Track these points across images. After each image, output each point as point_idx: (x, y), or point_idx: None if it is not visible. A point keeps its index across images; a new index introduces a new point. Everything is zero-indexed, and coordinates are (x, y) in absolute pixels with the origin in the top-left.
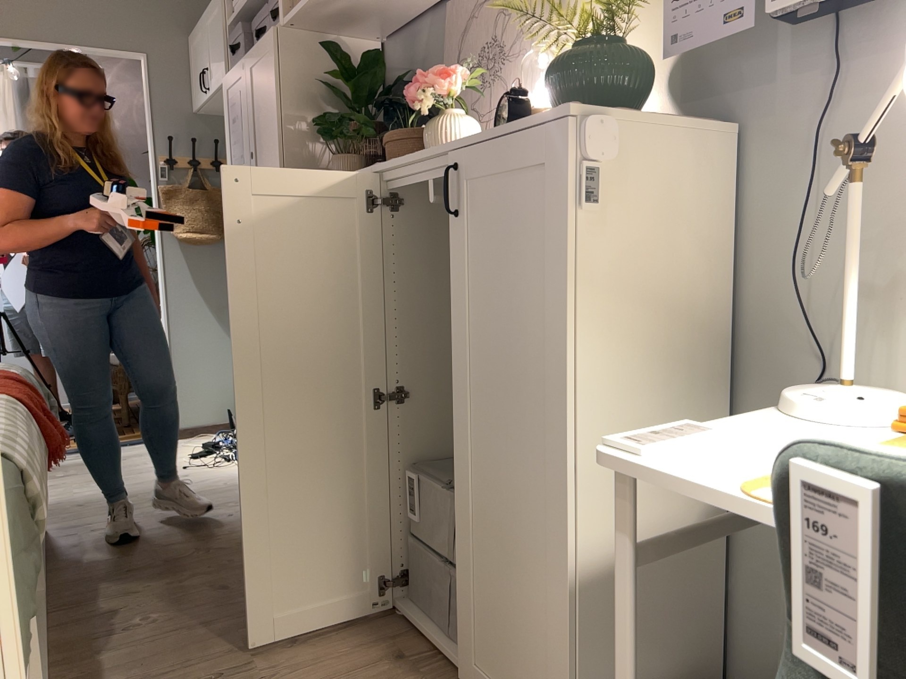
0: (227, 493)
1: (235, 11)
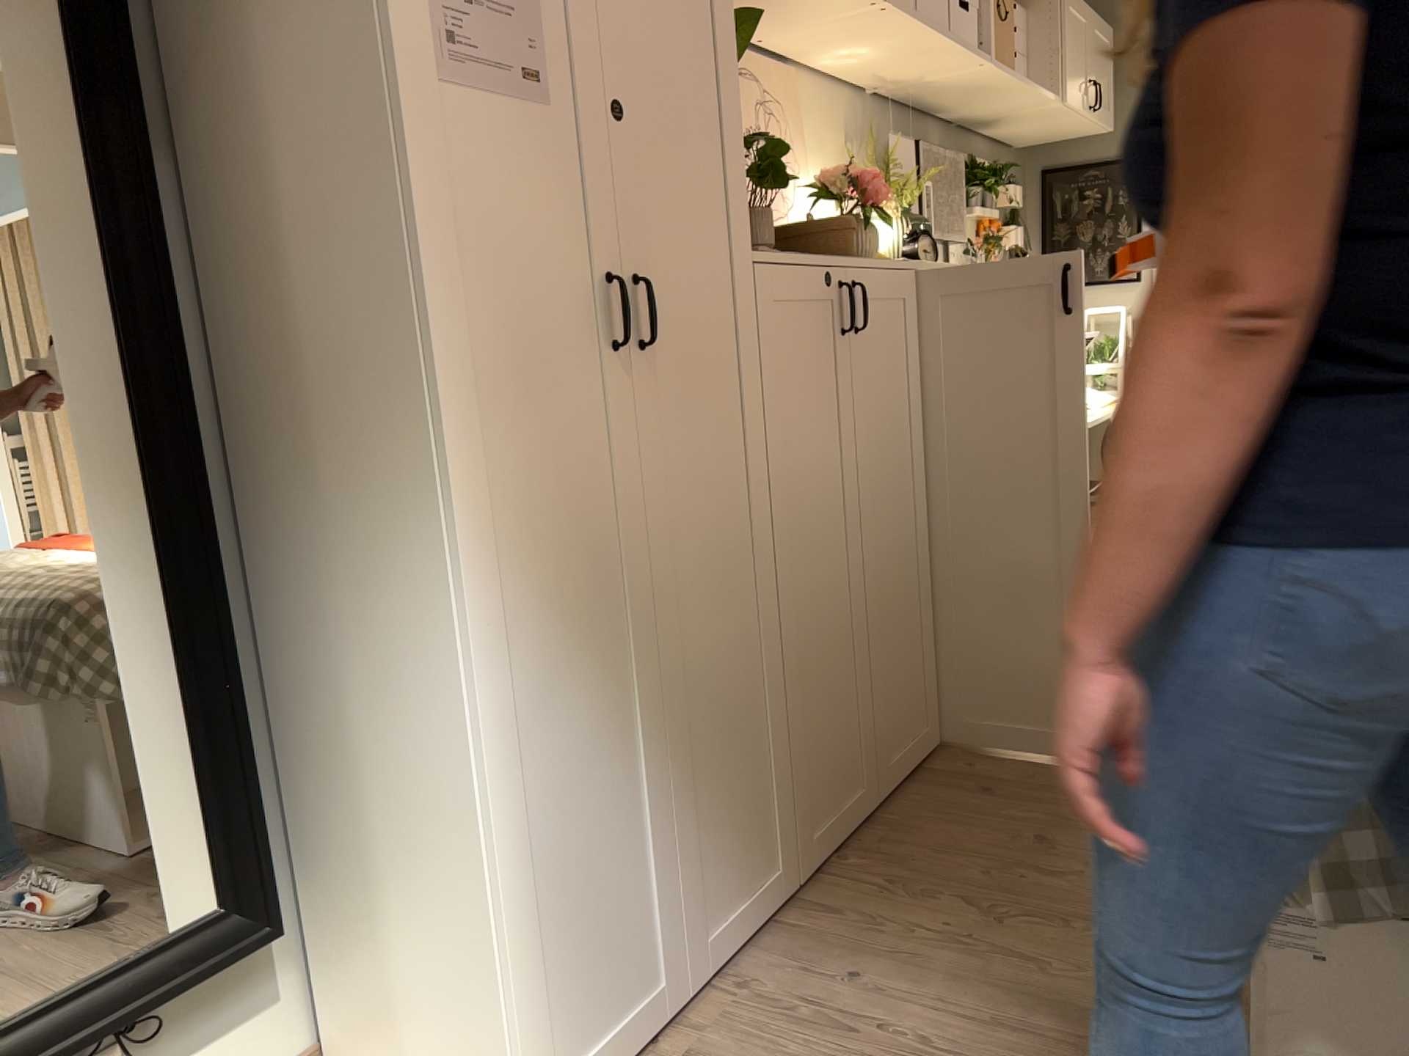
0: None
1: None
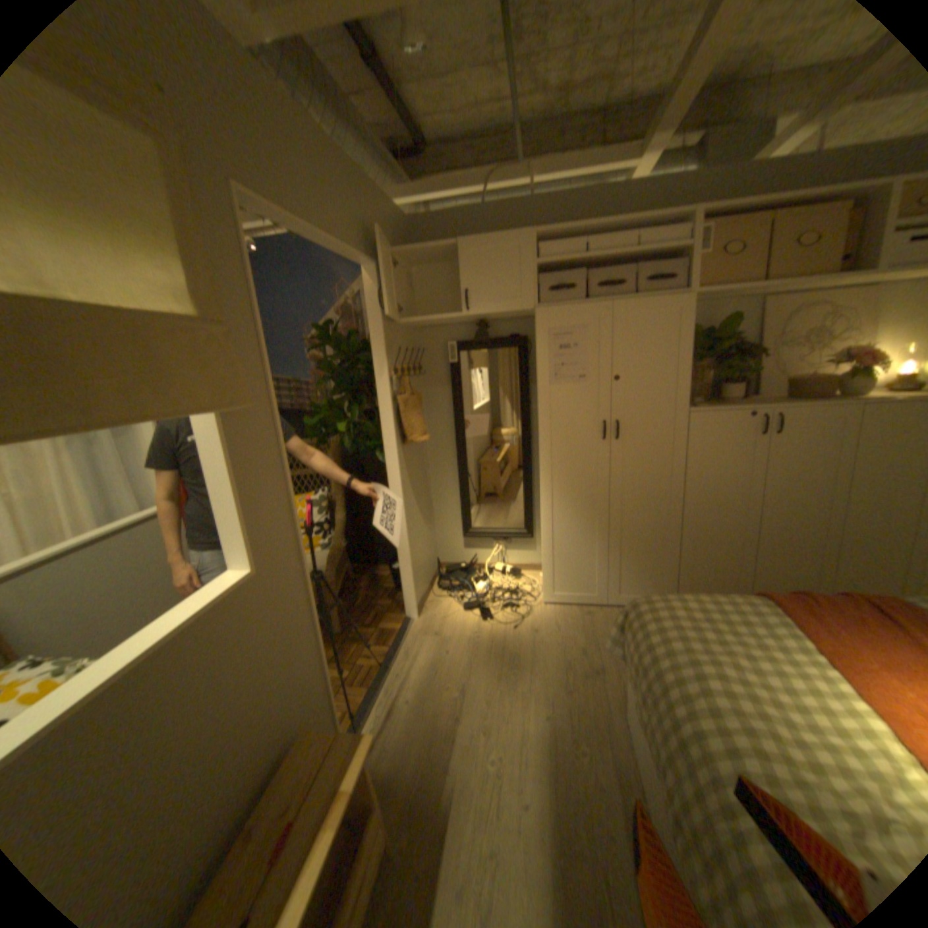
0: (597, 623)
1: (540, 253)
